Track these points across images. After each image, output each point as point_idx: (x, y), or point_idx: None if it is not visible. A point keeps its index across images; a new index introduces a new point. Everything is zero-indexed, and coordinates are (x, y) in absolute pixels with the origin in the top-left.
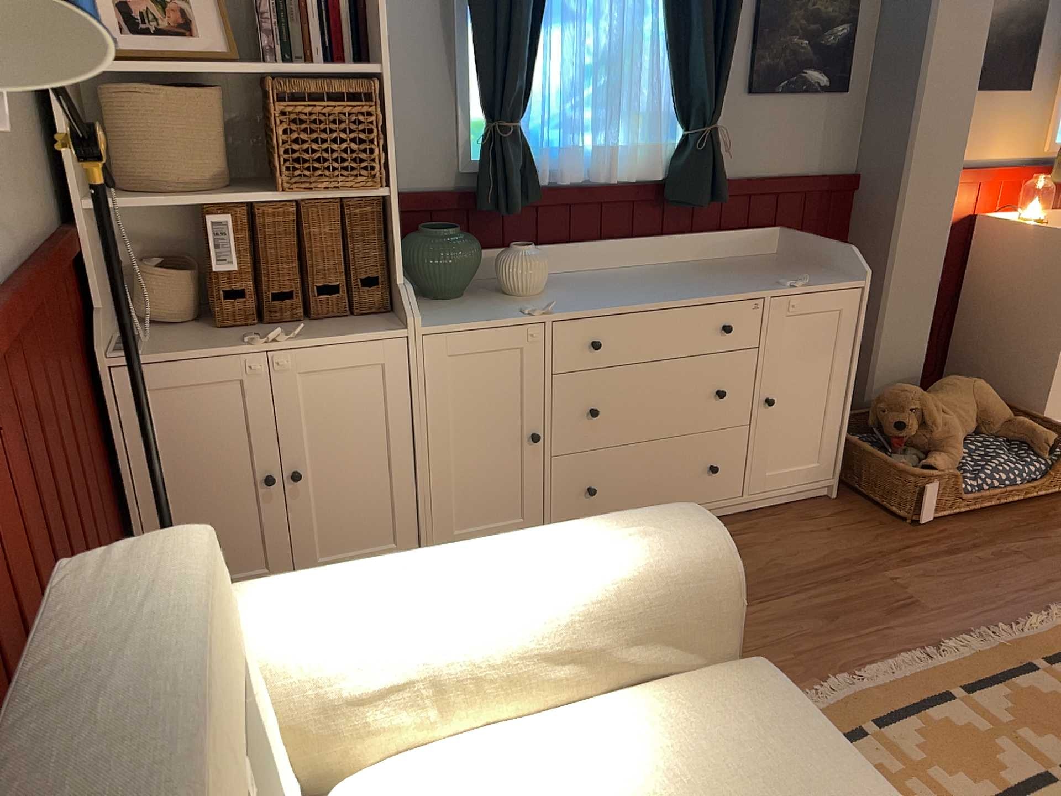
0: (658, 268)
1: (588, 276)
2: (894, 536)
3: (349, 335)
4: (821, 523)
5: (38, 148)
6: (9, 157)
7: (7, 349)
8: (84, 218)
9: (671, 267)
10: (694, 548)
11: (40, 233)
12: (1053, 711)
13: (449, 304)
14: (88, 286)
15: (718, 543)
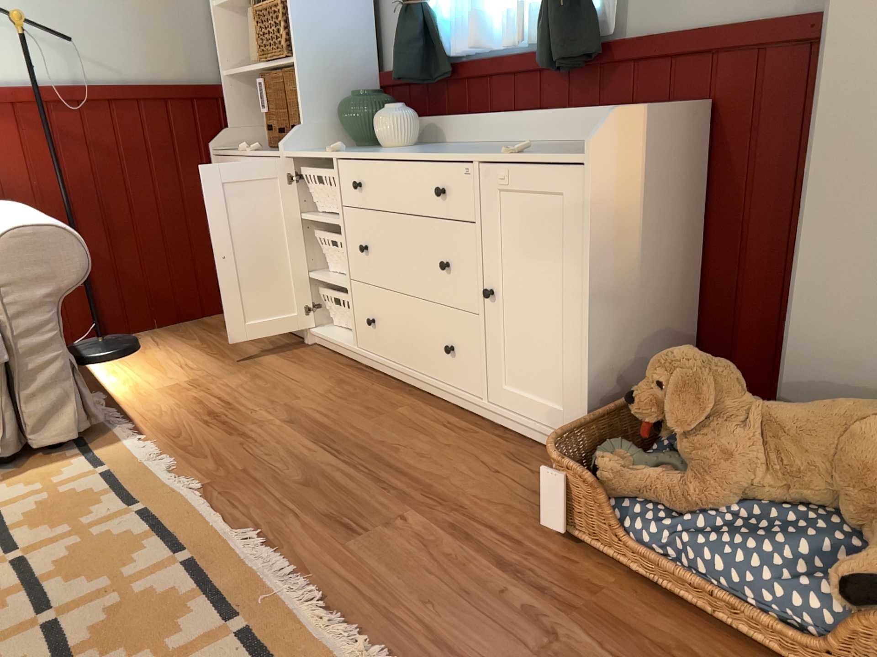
0: (531, 143)
1: (472, 144)
2: (515, 517)
3: (270, 154)
4: (510, 467)
5: (203, 45)
6: (144, 44)
7: (66, 110)
8: (225, 81)
9: (544, 143)
10: (1, 231)
11: (174, 82)
12: (148, 625)
13: (347, 148)
14: (228, 117)
15: (5, 232)
